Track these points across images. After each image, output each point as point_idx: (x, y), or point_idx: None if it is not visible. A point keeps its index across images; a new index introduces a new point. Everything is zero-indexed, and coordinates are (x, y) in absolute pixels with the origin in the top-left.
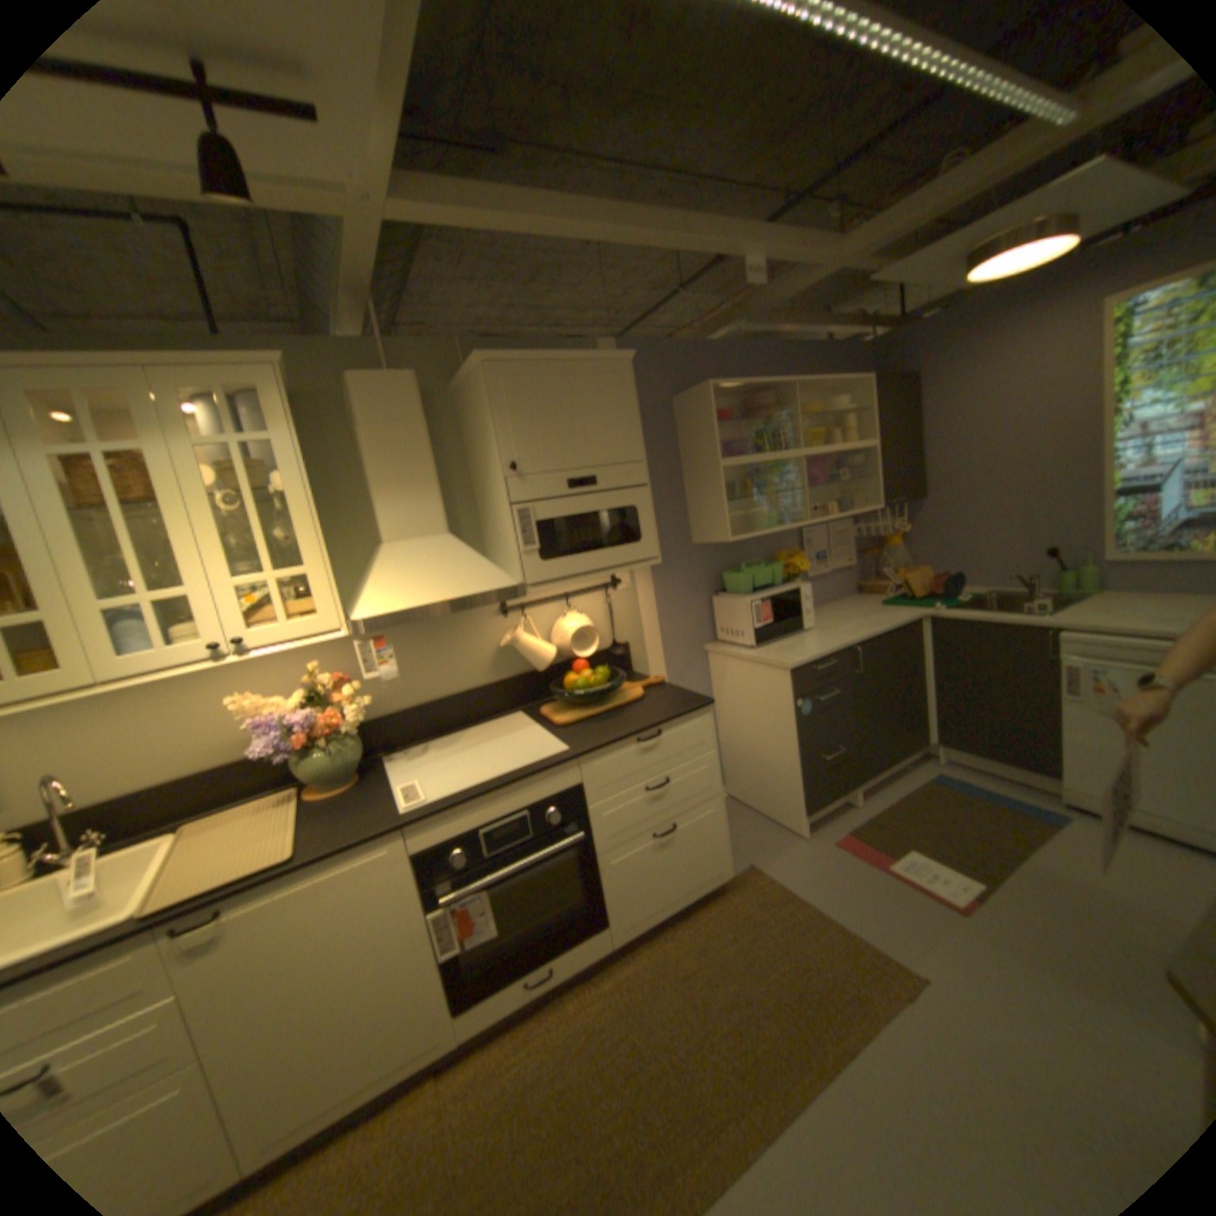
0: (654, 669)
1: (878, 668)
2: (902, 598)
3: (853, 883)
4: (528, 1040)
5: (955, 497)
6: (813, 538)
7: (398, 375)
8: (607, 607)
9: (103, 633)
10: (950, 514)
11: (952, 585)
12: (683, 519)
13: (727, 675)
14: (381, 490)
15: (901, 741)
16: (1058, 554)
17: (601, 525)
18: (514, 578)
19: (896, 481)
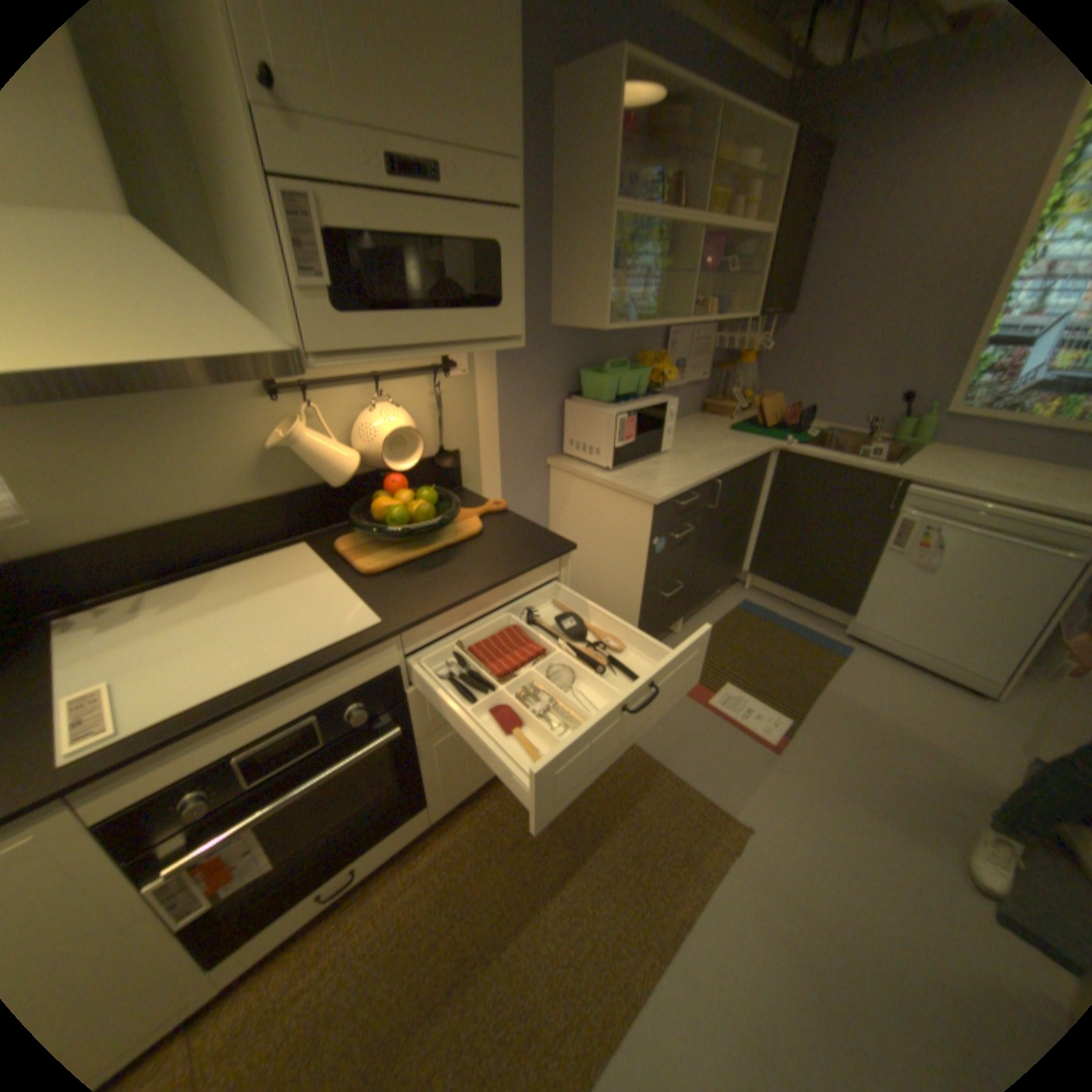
0: (488, 484)
1: (727, 501)
2: (747, 422)
3: (676, 718)
4: (322, 950)
5: (825, 316)
6: (678, 339)
7: None
8: (435, 398)
9: None
10: (813, 335)
11: (798, 415)
12: (545, 283)
13: (571, 496)
14: None
15: (723, 570)
16: (906, 396)
17: (440, 261)
18: (278, 334)
19: (778, 284)
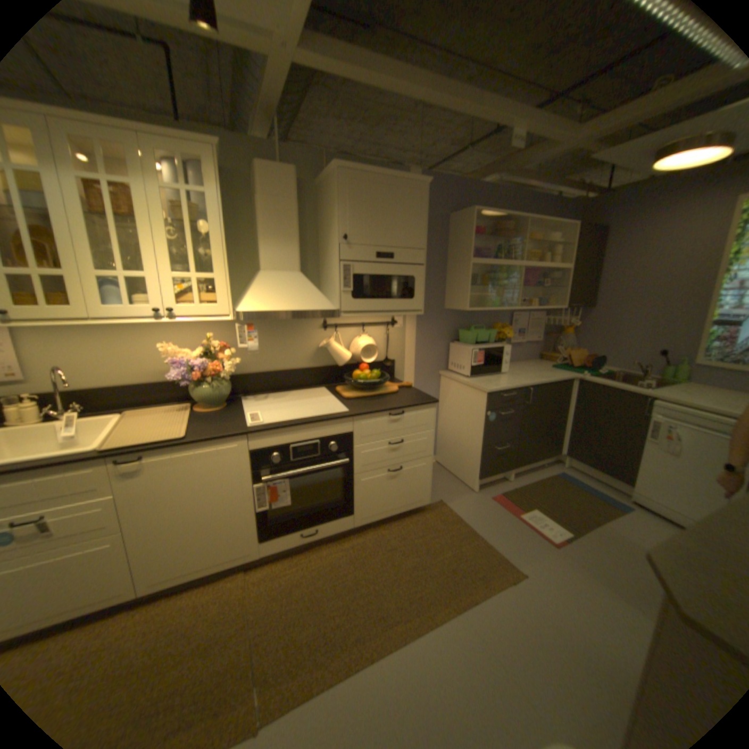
0: (407, 379)
1: (540, 403)
2: (566, 365)
3: (498, 519)
4: (298, 563)
5: (613, 309)
6: (519, 319)
7: (284, 168)
8: (386, 336)
9: (96, 291)
10: (607, 319)
11: (598, 362)
12: (441, 292)
13: (449, 391)
14: (264, 238)
15: (544, 448)
16: (668, 354)
17: (391, 284)
18: (334, 306)
19: (578, 292)
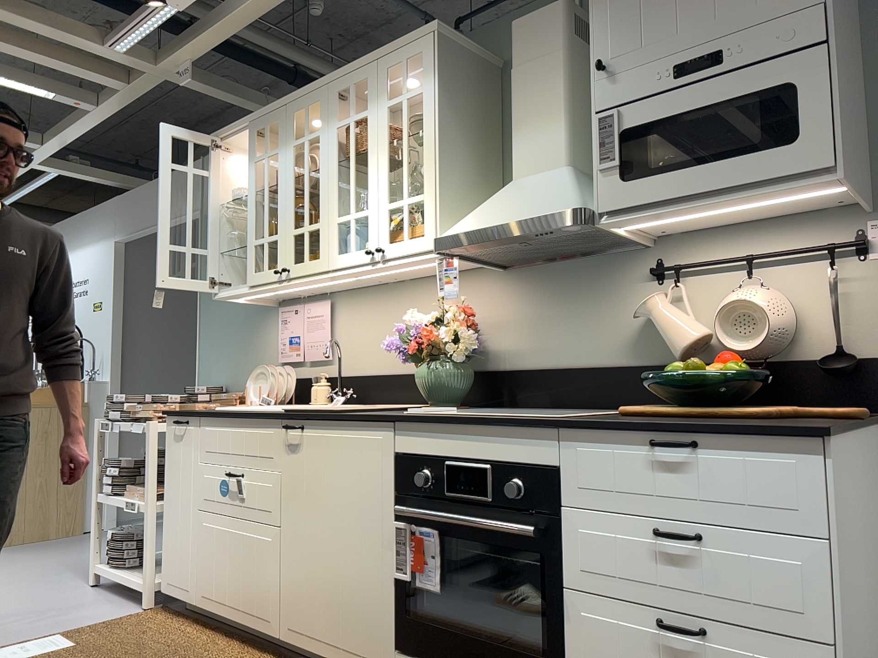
0: None
1: None
2: None
3: None
4: None
5: None
6: None
7: (546, 11)
8: (827, 284)
9: (334, 238)
10: None
11: None
12: None
13: None
14: (515, 129)
15: None
16: None
17: (724, 124)
18: (580, 203)
19: None
